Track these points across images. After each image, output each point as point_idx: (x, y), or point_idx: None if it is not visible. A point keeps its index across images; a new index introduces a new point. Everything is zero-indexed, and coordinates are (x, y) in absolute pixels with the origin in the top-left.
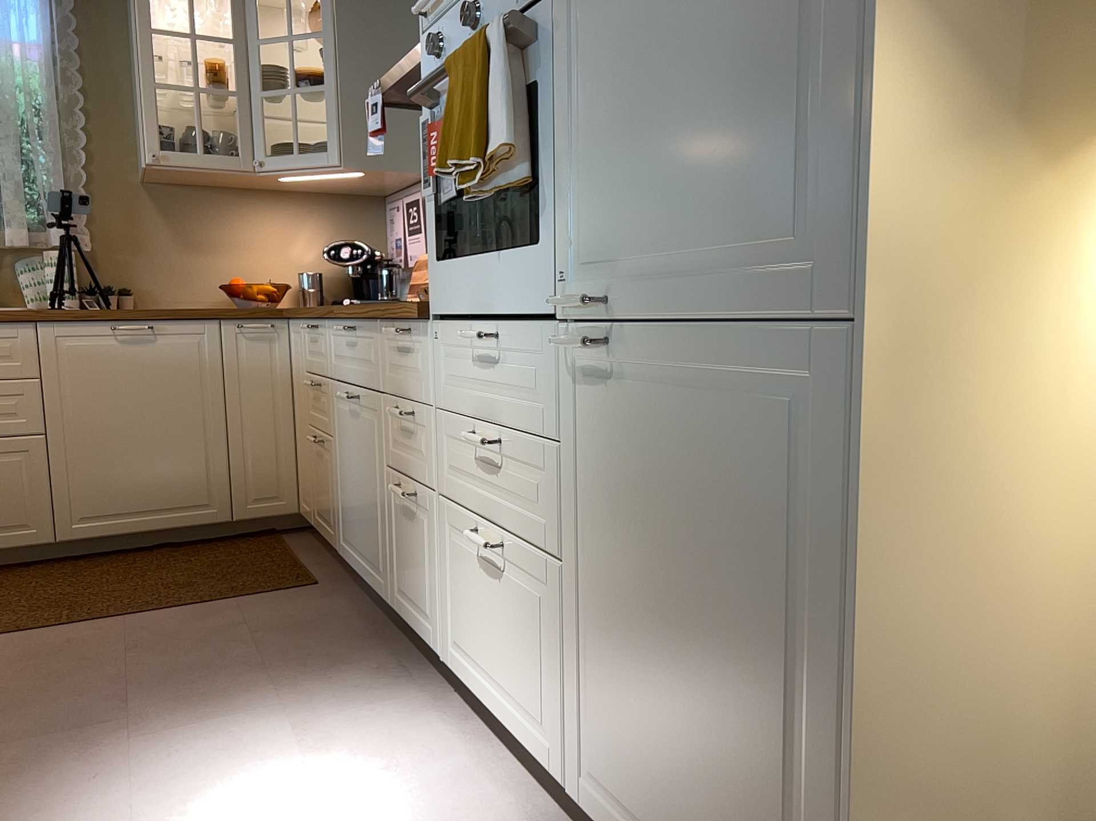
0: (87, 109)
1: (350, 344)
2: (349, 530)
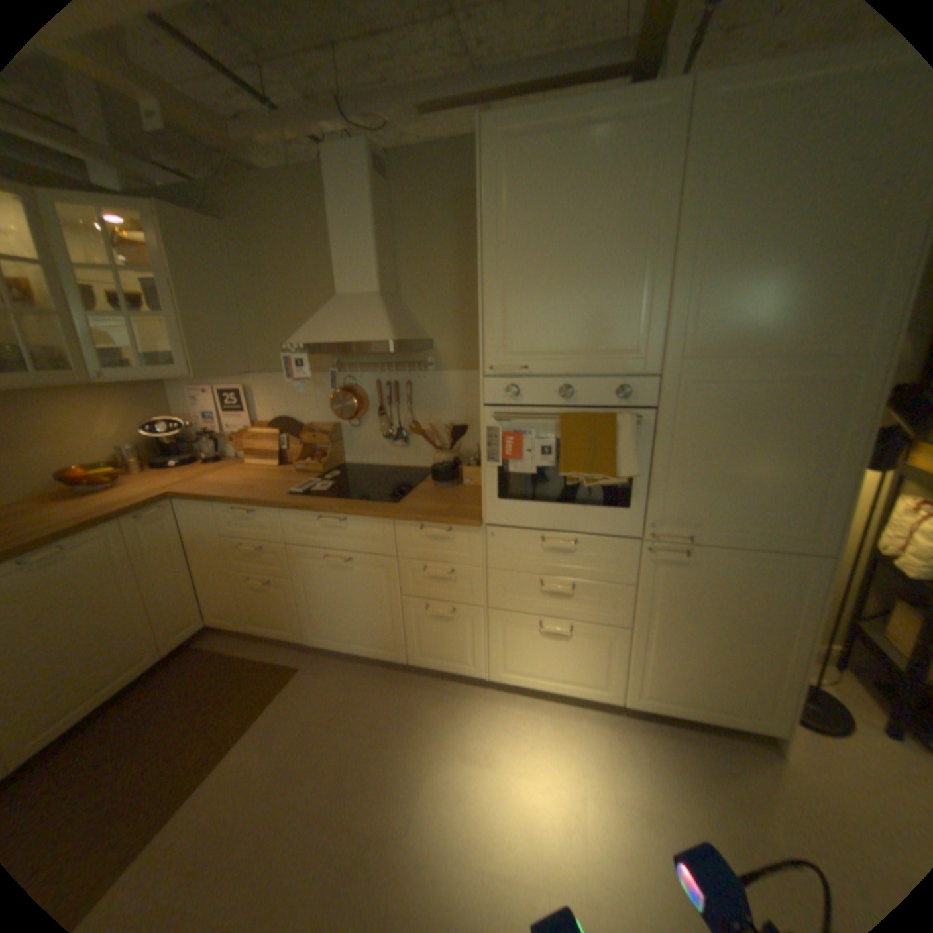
0: None
1: (333, 527)
2: (330, 632)
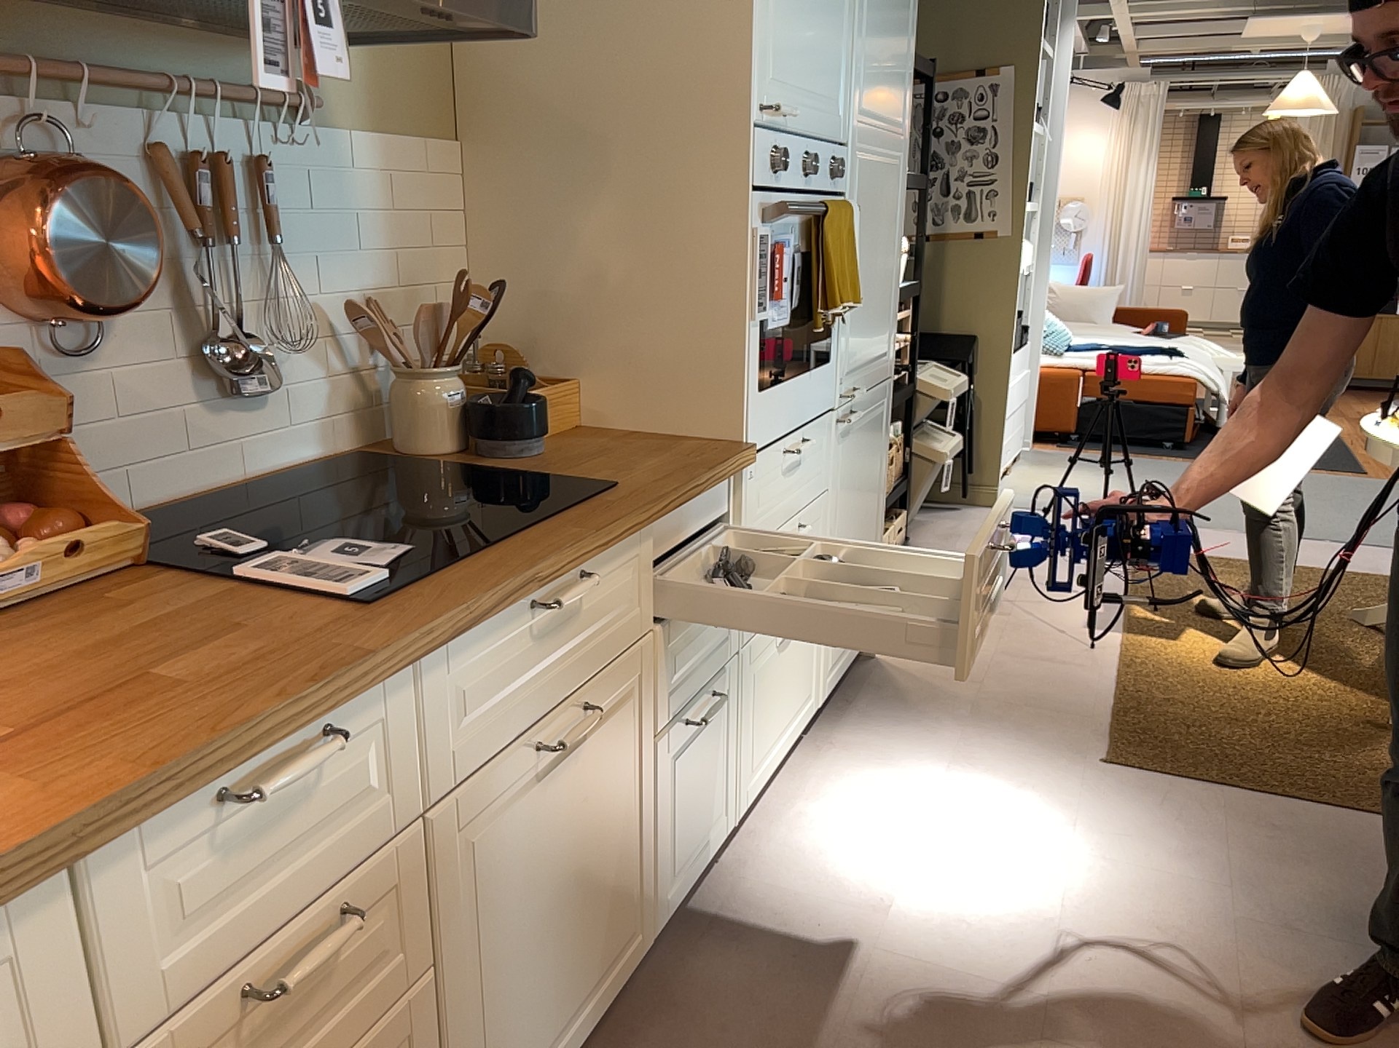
0: None
1: (554, 623)
2: (530, 1037)
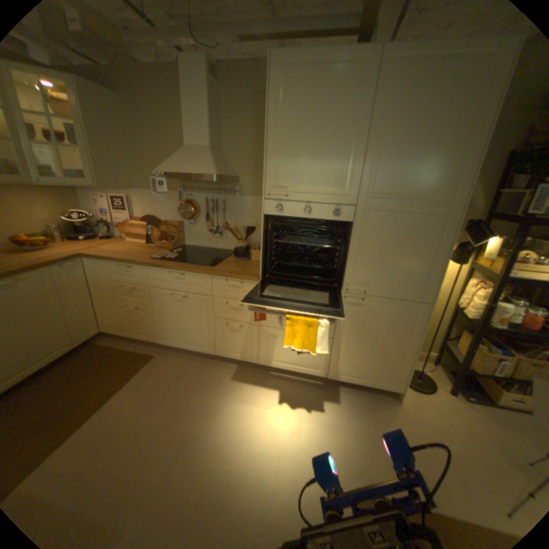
0: None
1: (177, 278)
2: (173, 336)
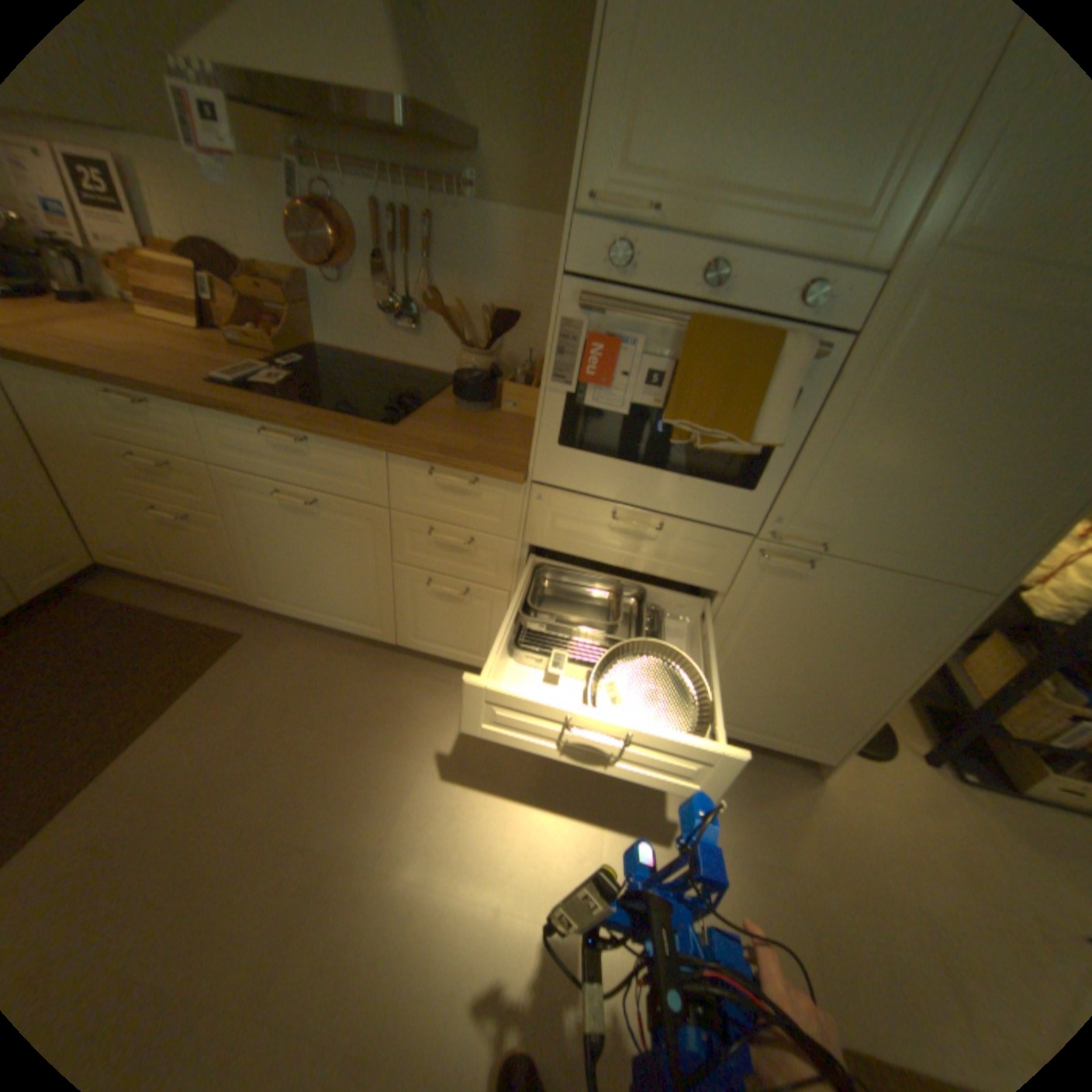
0: None
1: (286, 449)
2: (288, 593)
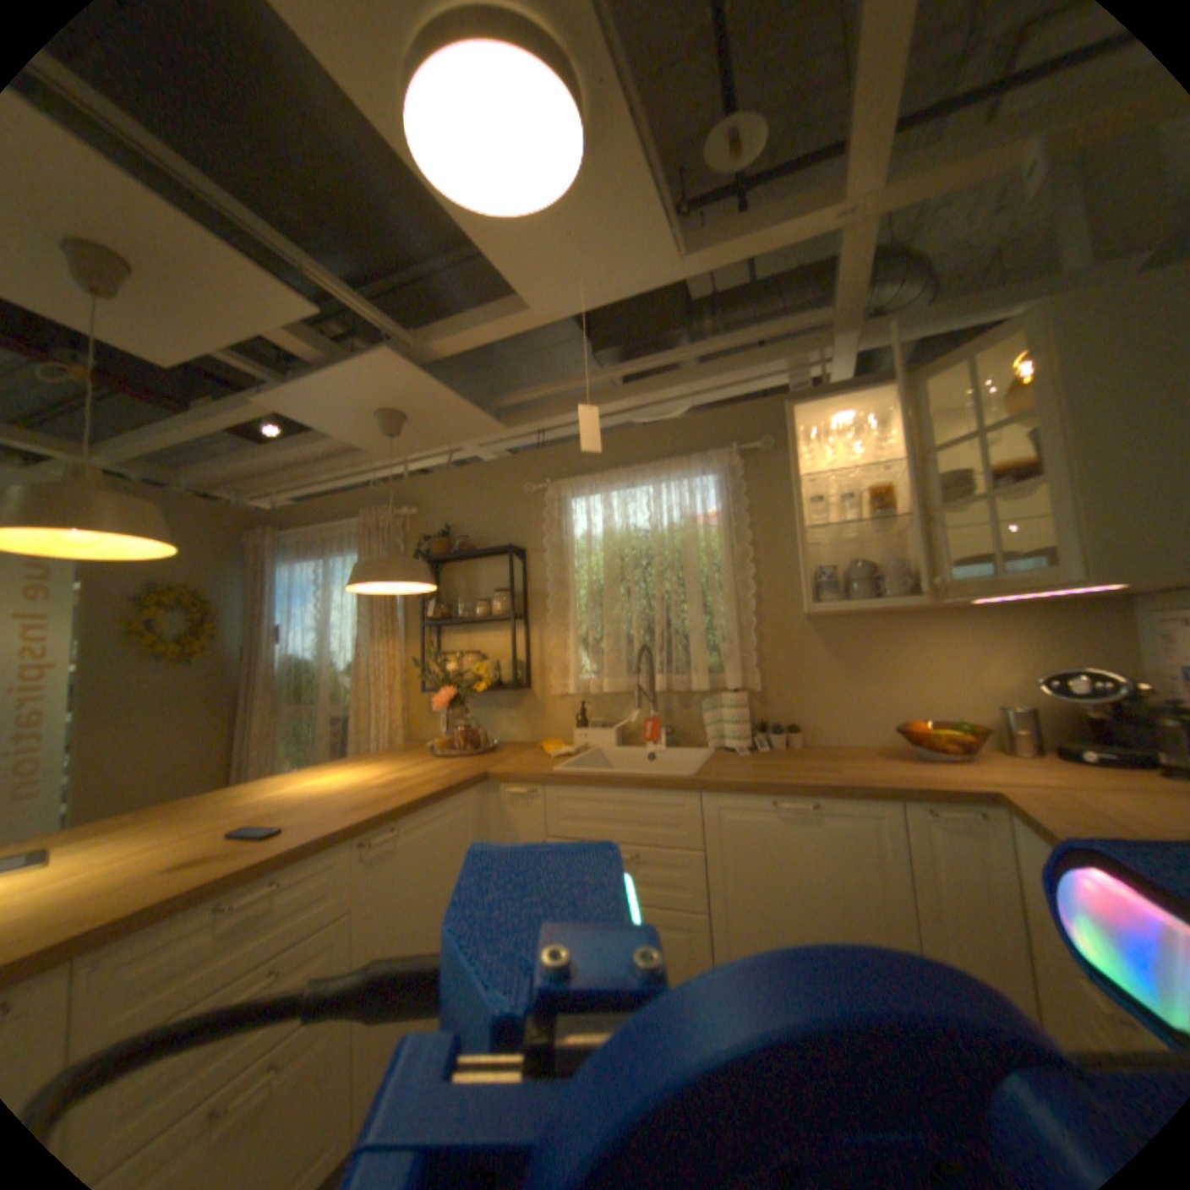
0: (758, 557)
1: None
2: None
